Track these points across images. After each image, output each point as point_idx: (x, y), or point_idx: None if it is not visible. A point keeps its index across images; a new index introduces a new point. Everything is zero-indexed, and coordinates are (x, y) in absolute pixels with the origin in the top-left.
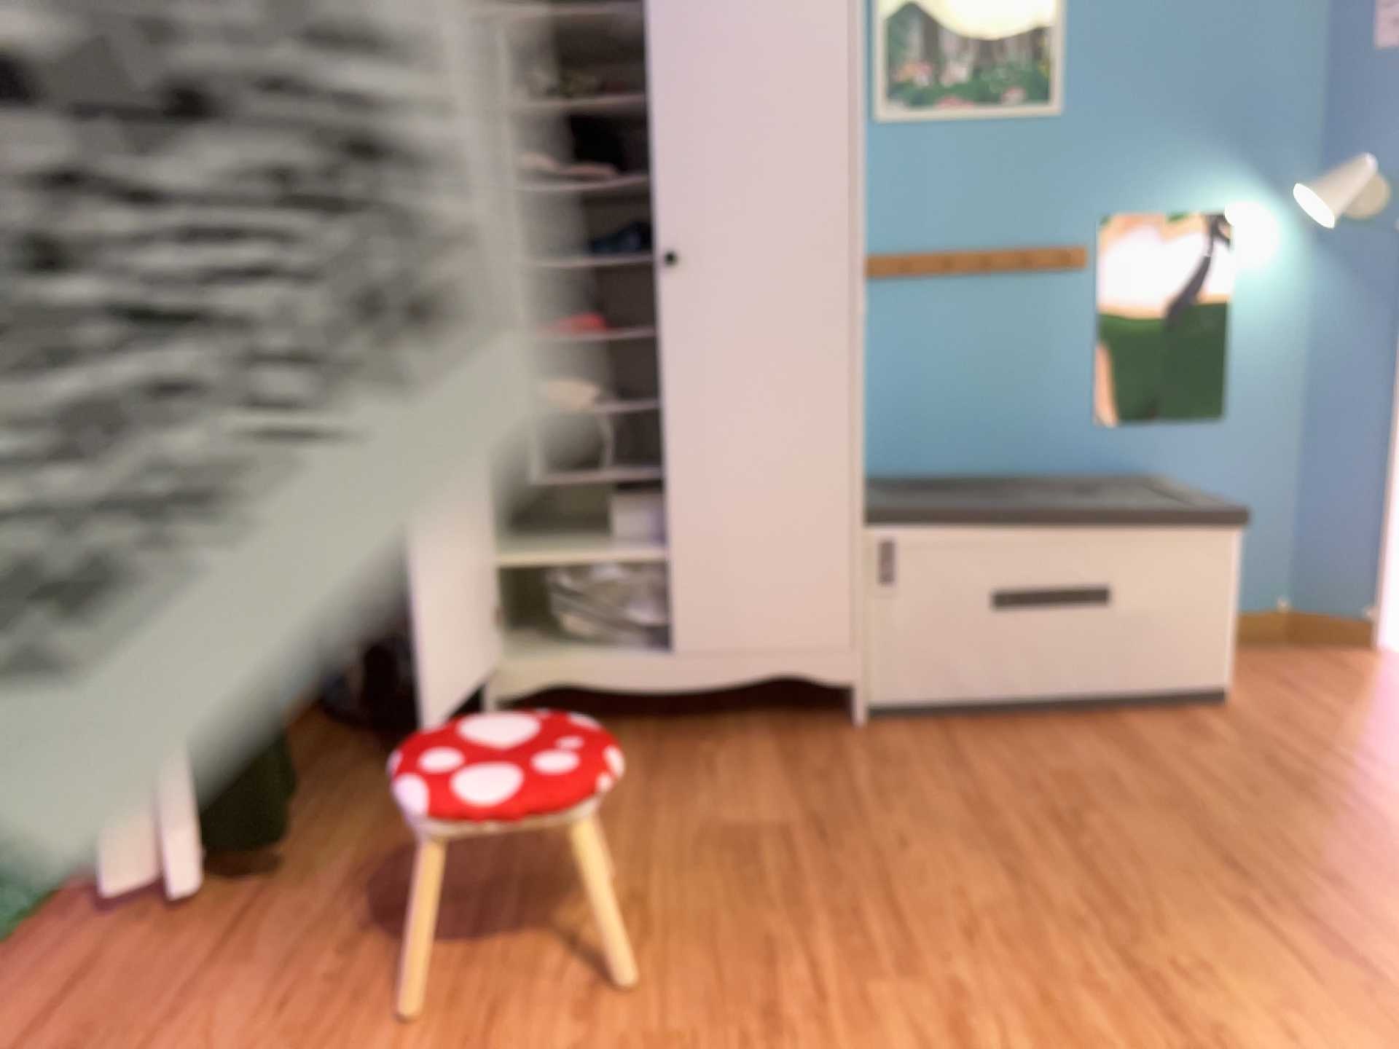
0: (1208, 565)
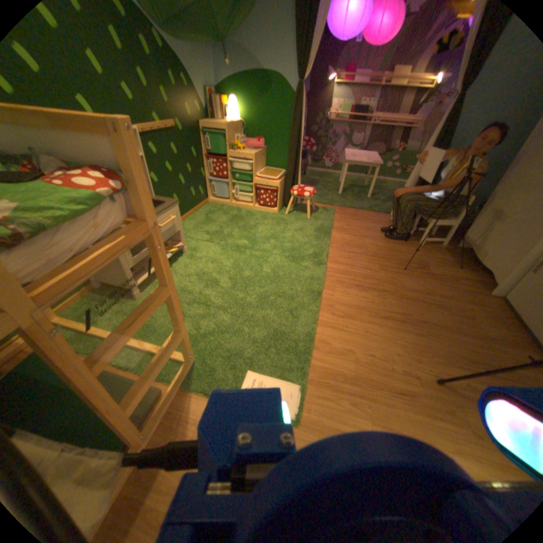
0: None
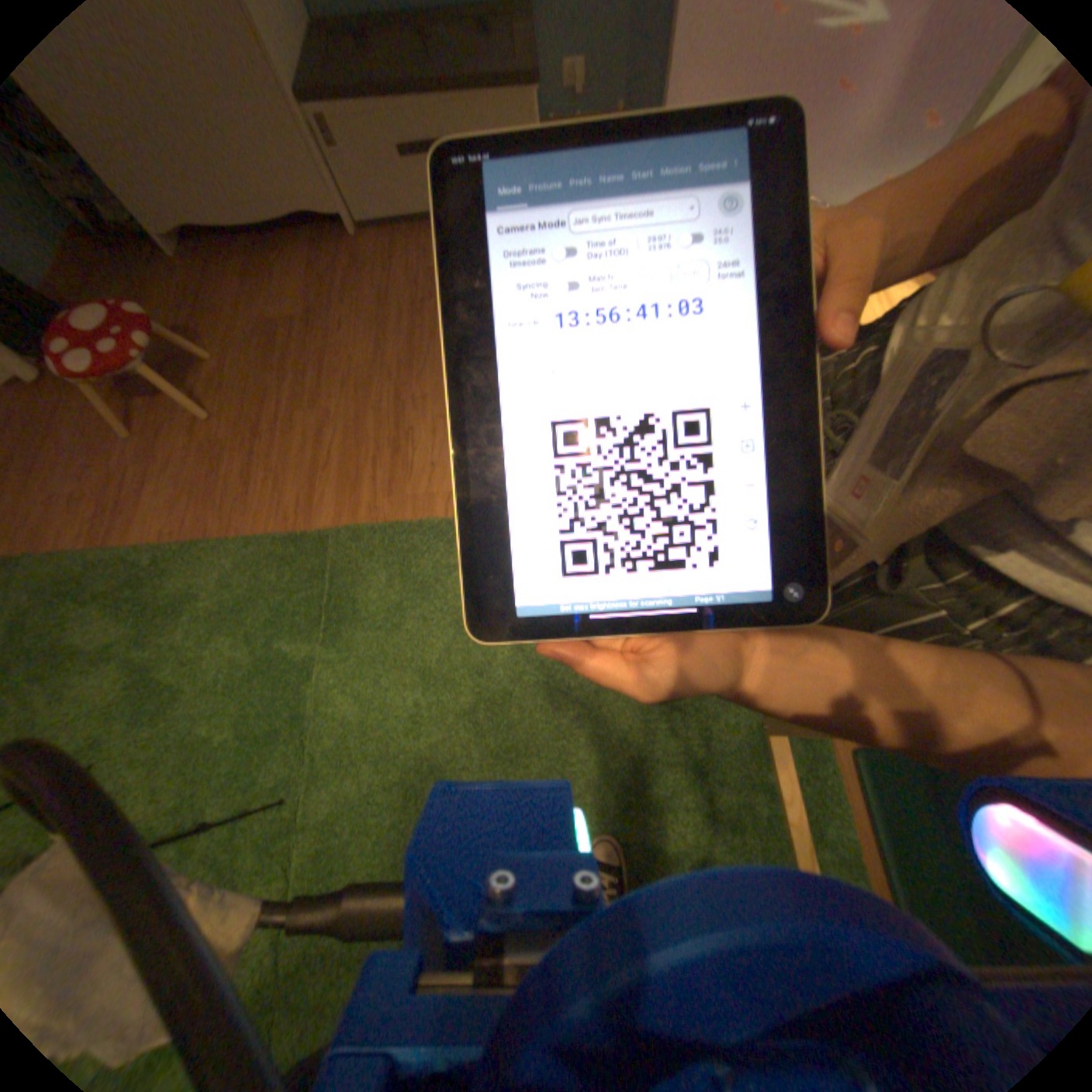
0: (519, 113)
